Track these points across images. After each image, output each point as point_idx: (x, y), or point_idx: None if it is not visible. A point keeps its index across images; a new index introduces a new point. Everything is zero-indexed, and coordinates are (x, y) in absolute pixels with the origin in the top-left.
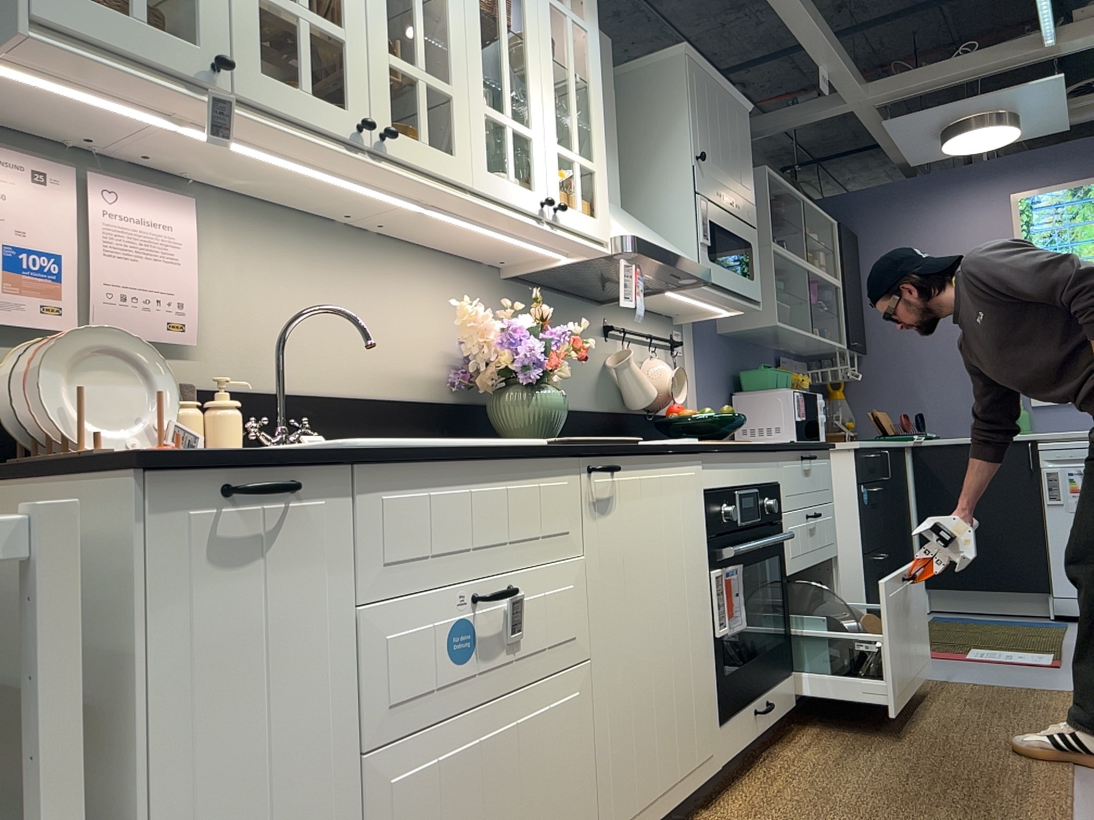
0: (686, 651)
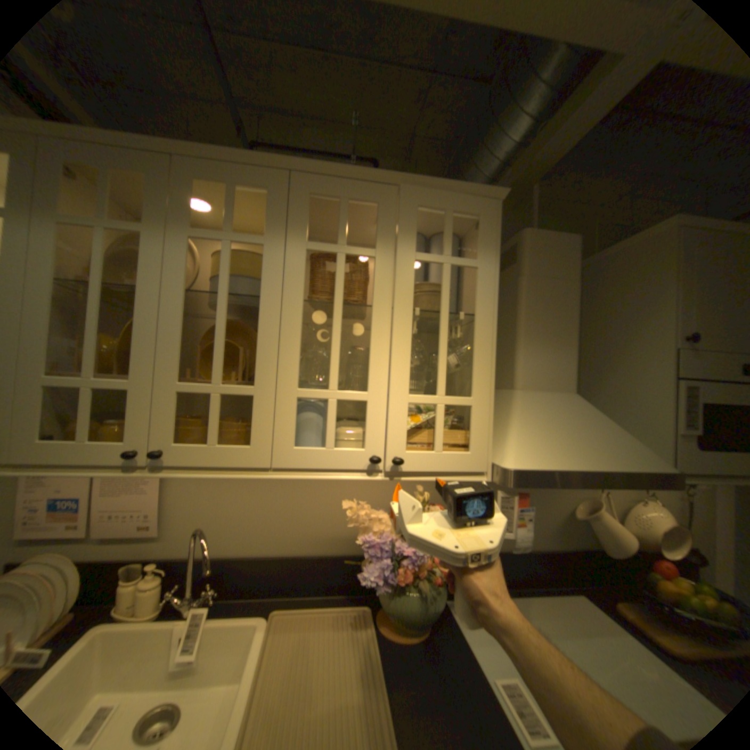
0: None
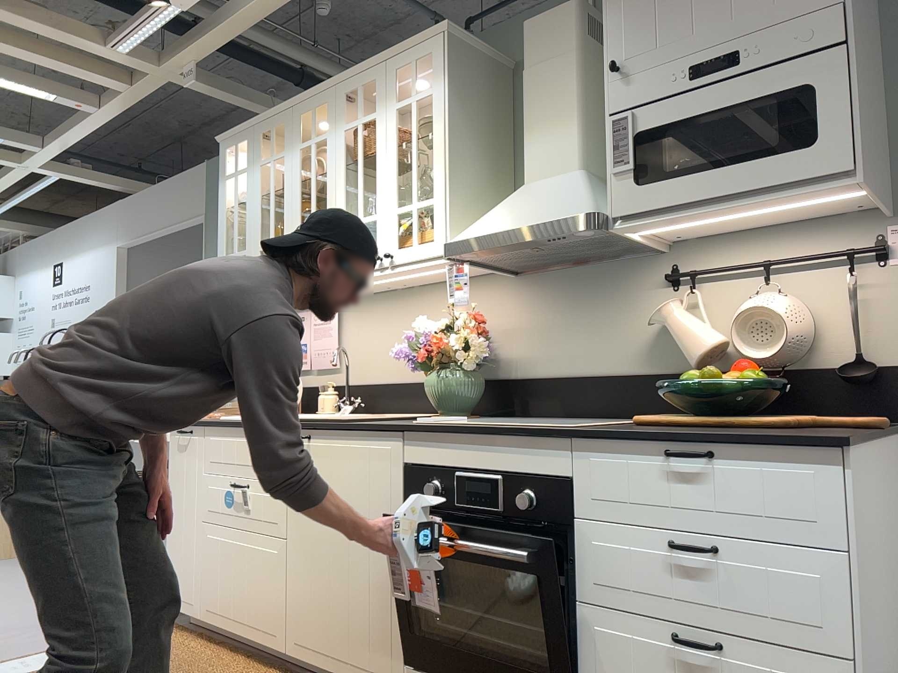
0: (363, 579)
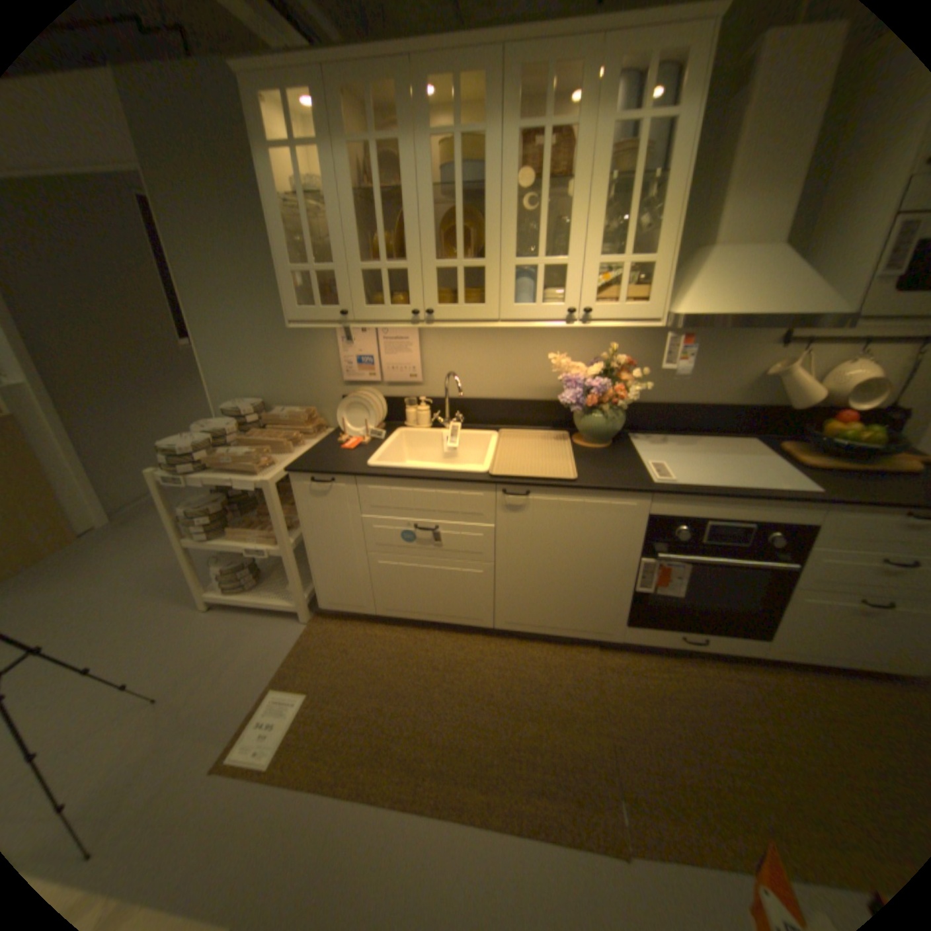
0: (592, 585)
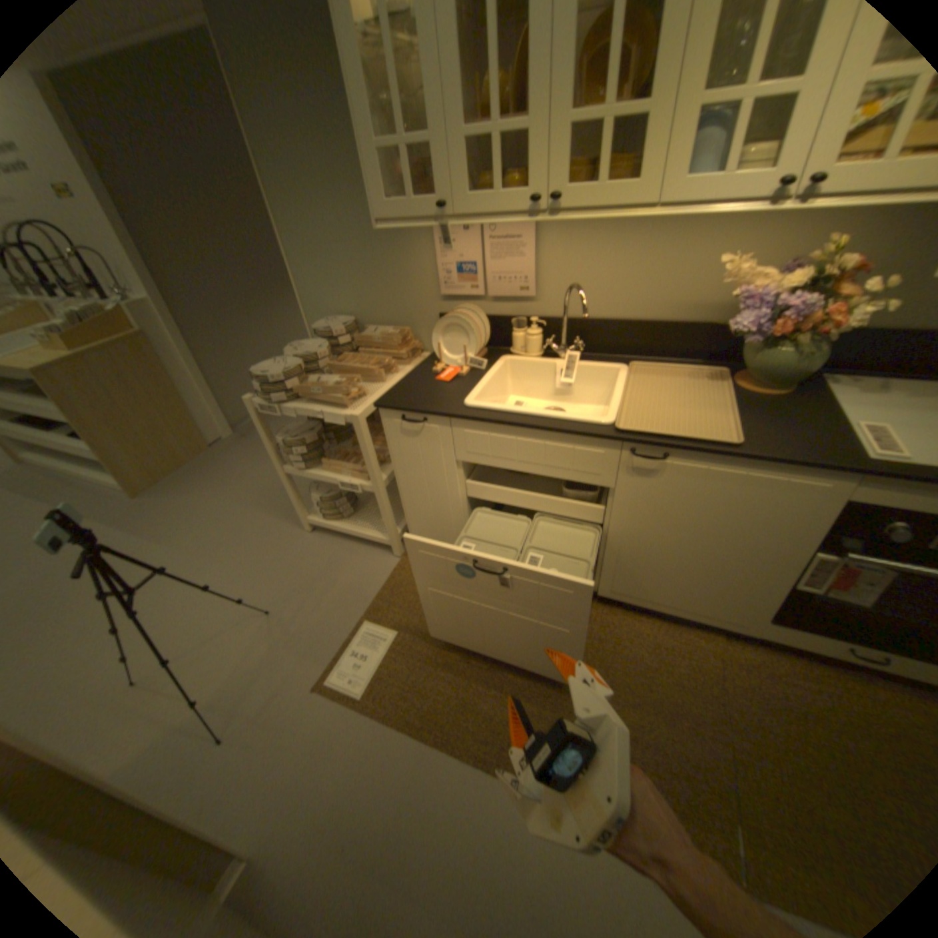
0: (733, 573)
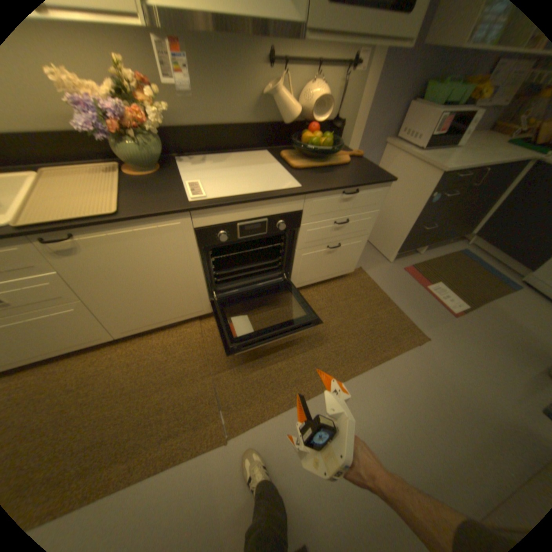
0: (173, 288)
